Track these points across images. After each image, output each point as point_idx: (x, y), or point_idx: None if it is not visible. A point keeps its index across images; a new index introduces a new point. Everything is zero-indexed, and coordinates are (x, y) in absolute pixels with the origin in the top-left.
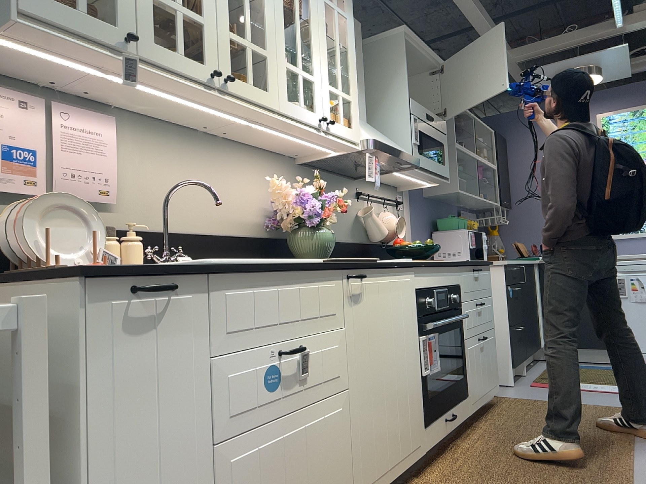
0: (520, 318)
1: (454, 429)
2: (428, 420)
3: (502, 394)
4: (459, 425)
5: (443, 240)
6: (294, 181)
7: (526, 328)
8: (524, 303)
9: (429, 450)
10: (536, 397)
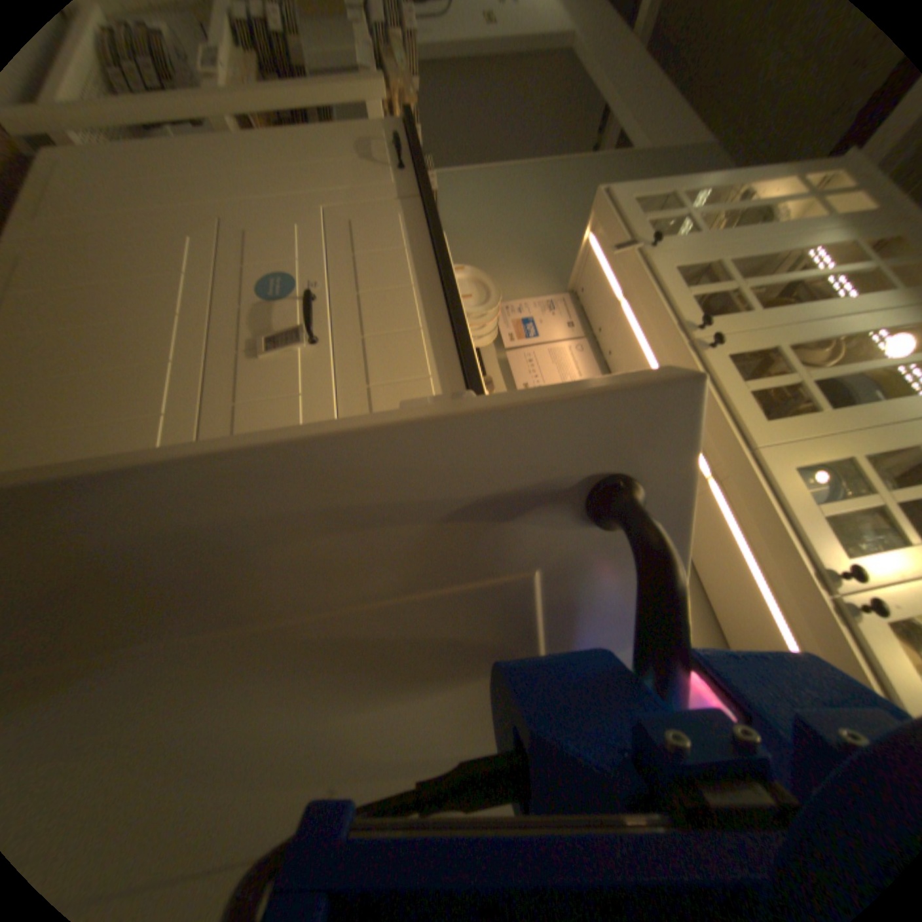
0: None
1: None
2: None
3: None
4: None
5: None
6: None
7: None
8: None
9: None
10: None
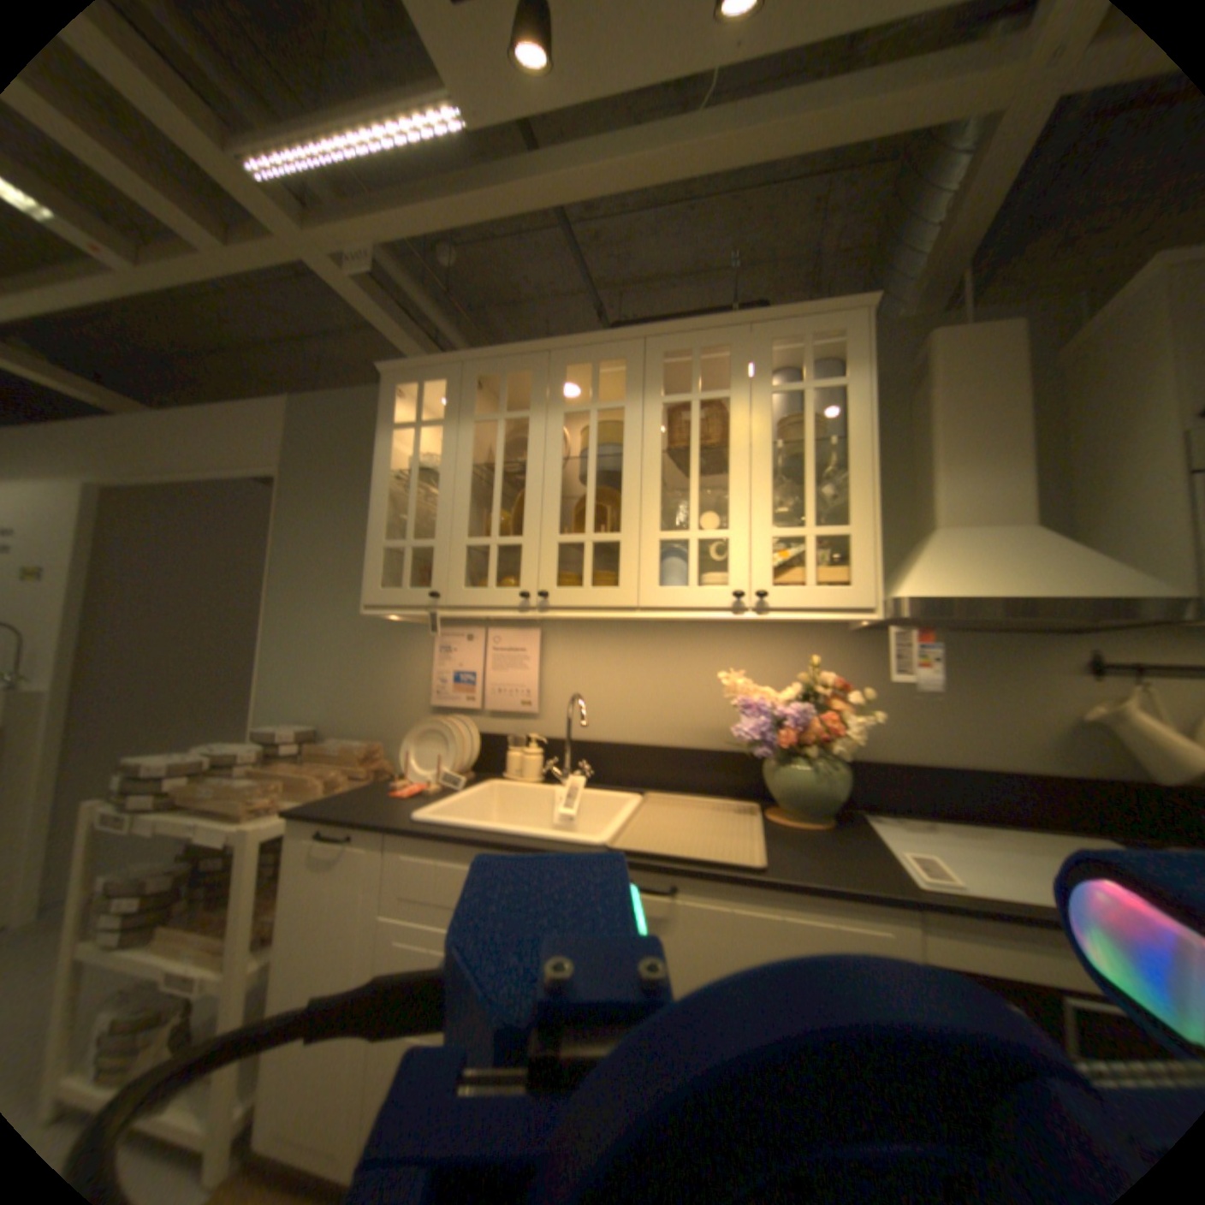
0: None
1: None
2: None
3: None
4: None
5: None
6: (843, 661)
7: None
8: None
9: None
10: None
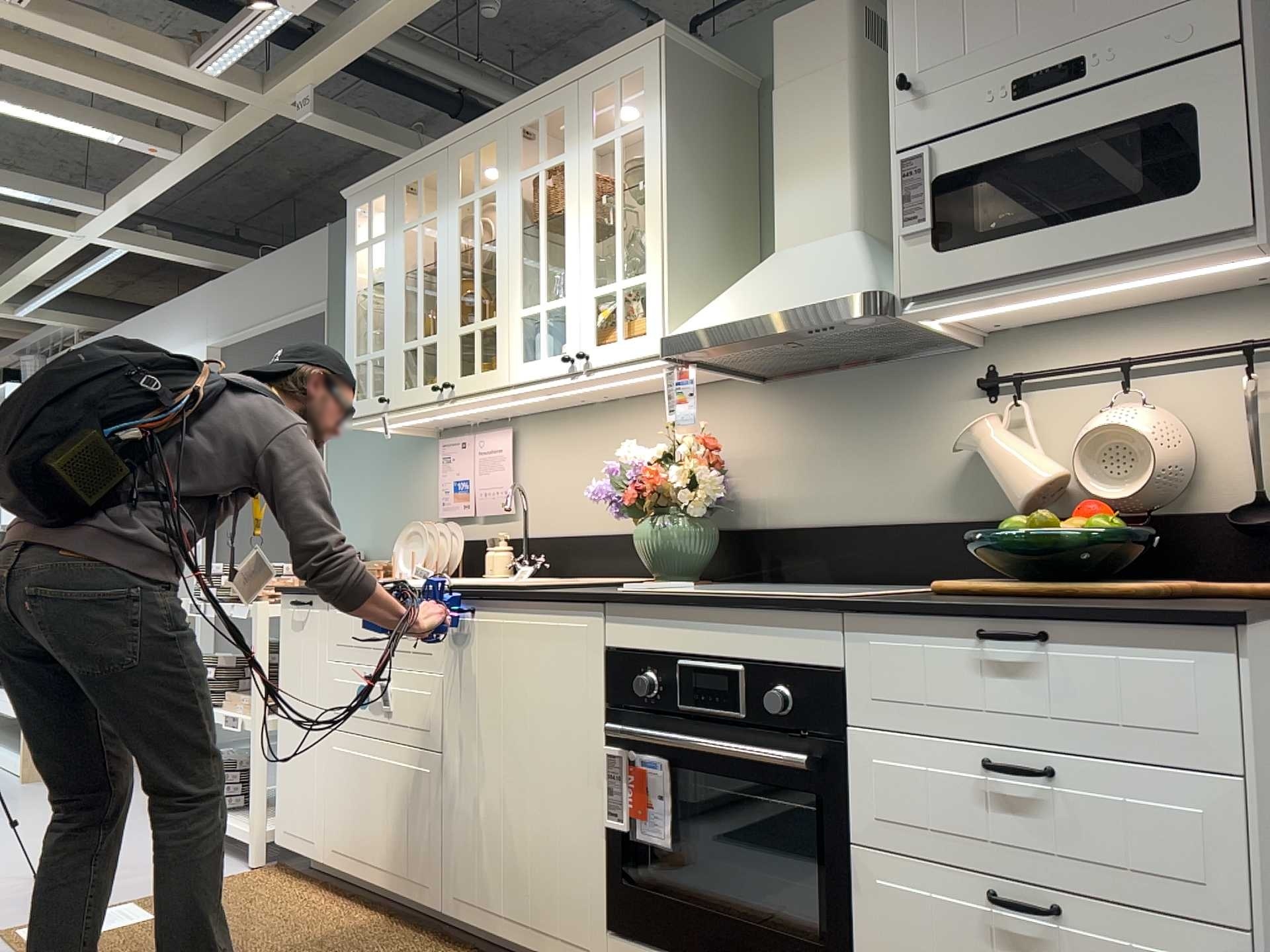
0: None
1: None
2: (618, 923)
3: None
4: None
5: None
6: (753, 418)
7: None
8: None
9: None
10: None
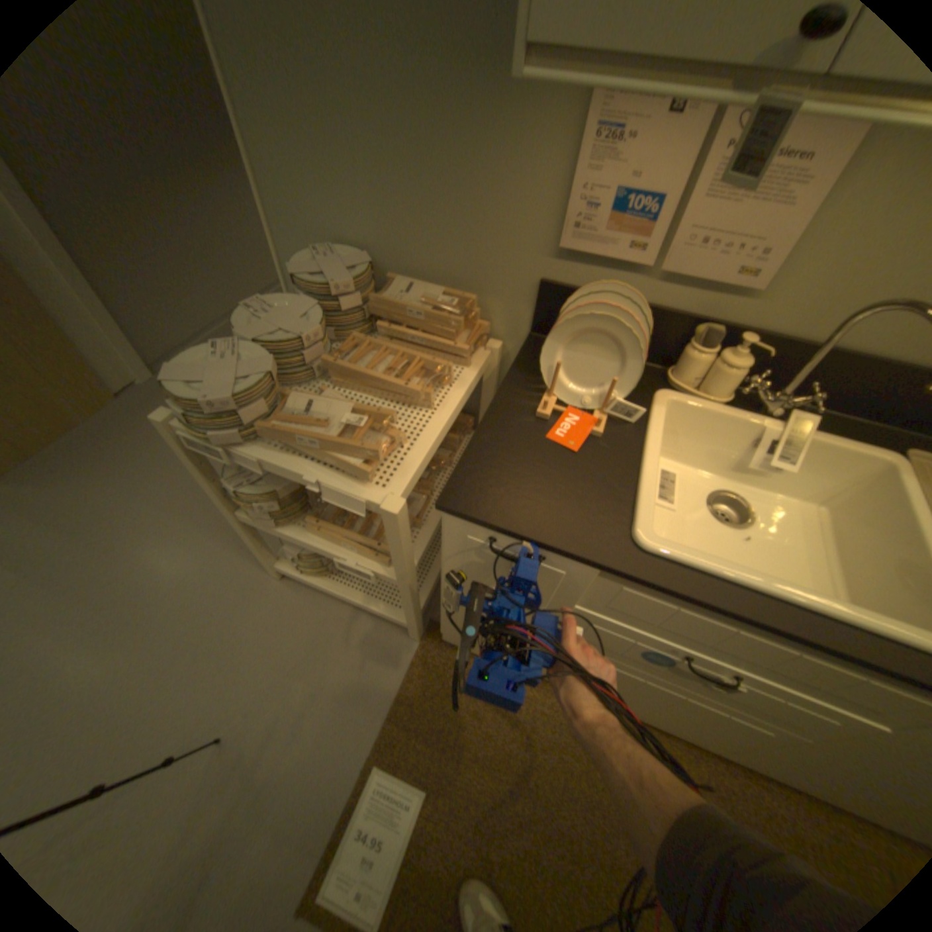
0: None
1: None
2: None
3: None
4: None
5: None
6: None
7: None
8: None
9: None
10: None
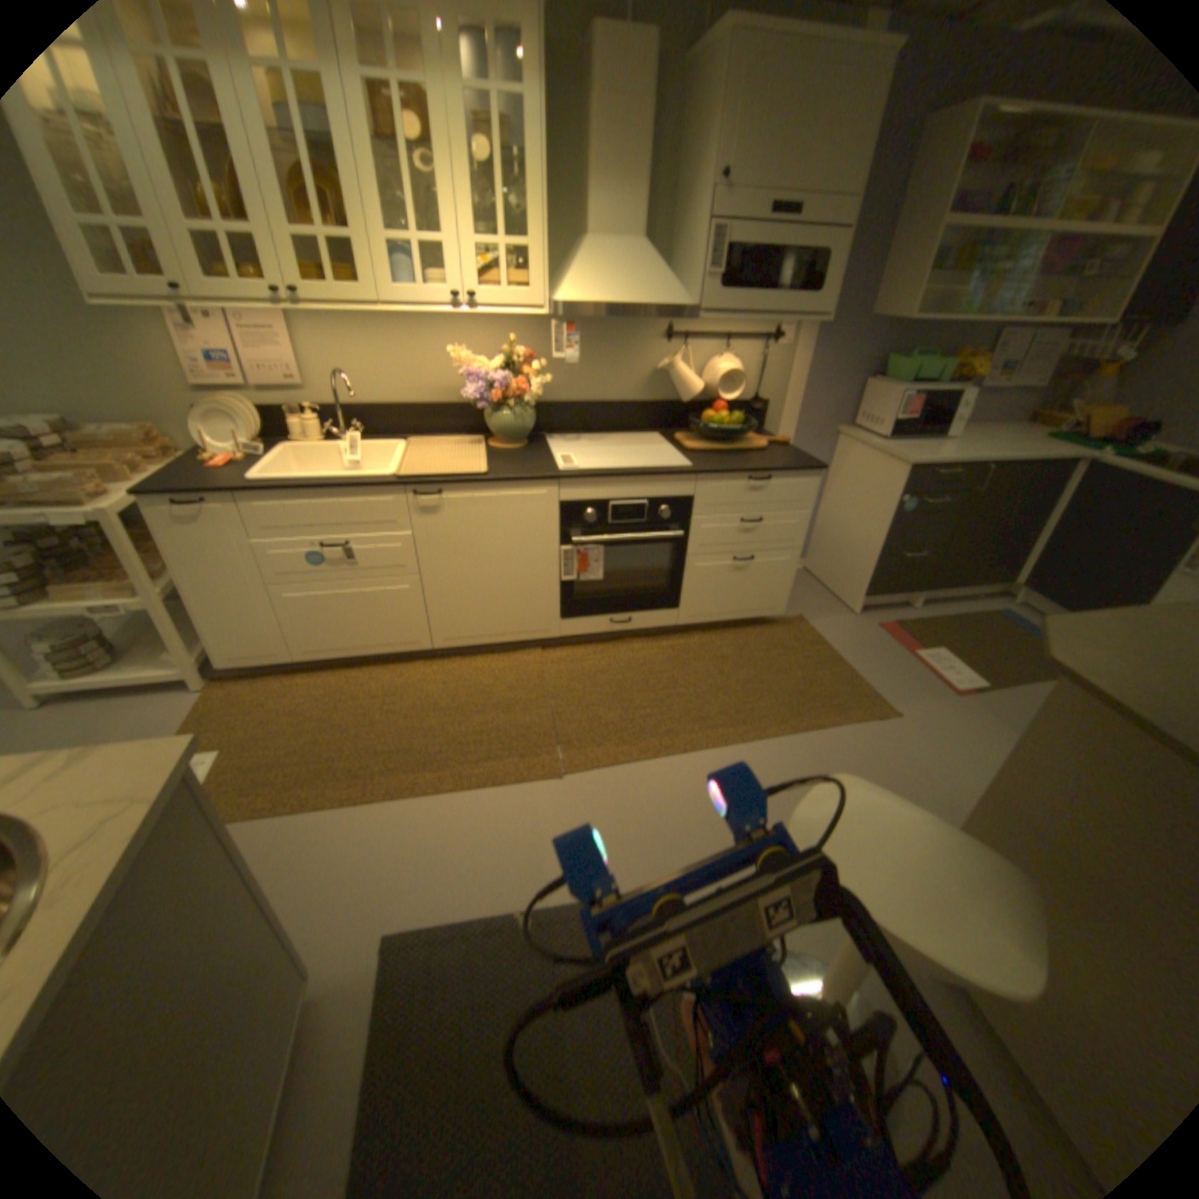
0: (932, 542)
1: (631, 631)
2: (568, 616)
3: (816, 620)
4: (644, 630)
5: (877, 393)
6: (532, 335)
7: (953, 556)
8: (968, 522)
9: (568, 637)
10: (838, 642)
